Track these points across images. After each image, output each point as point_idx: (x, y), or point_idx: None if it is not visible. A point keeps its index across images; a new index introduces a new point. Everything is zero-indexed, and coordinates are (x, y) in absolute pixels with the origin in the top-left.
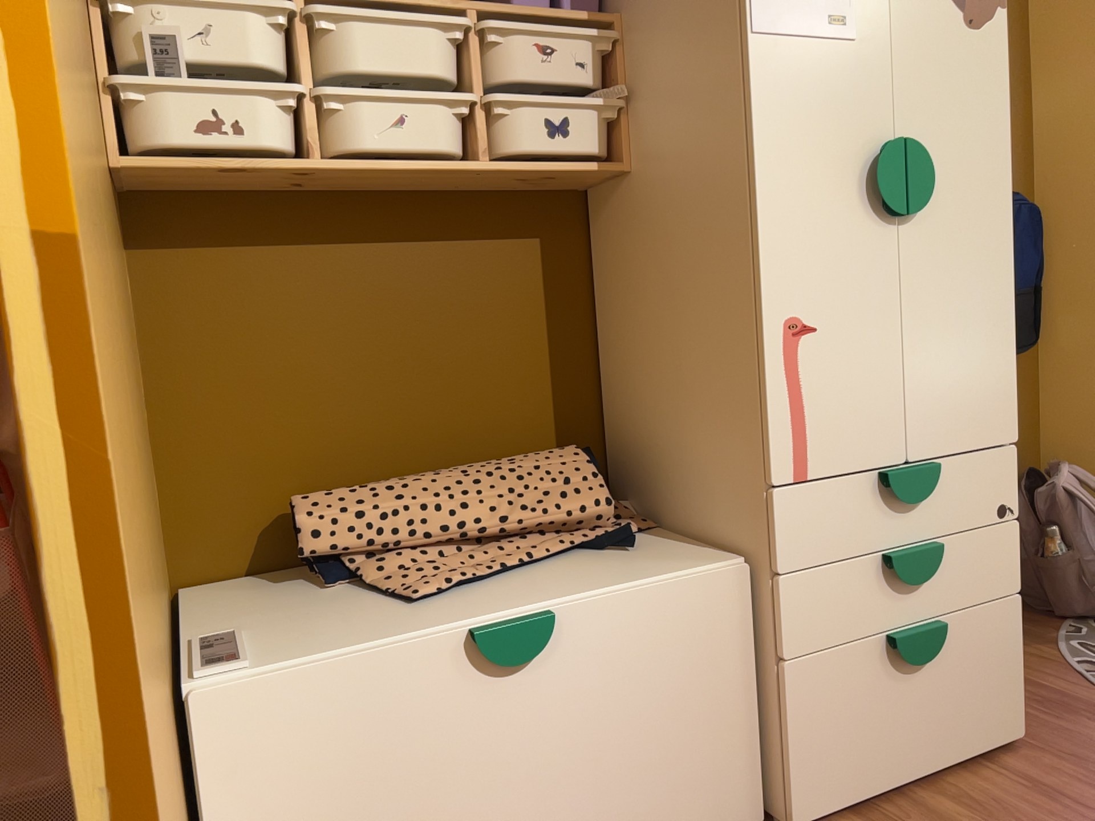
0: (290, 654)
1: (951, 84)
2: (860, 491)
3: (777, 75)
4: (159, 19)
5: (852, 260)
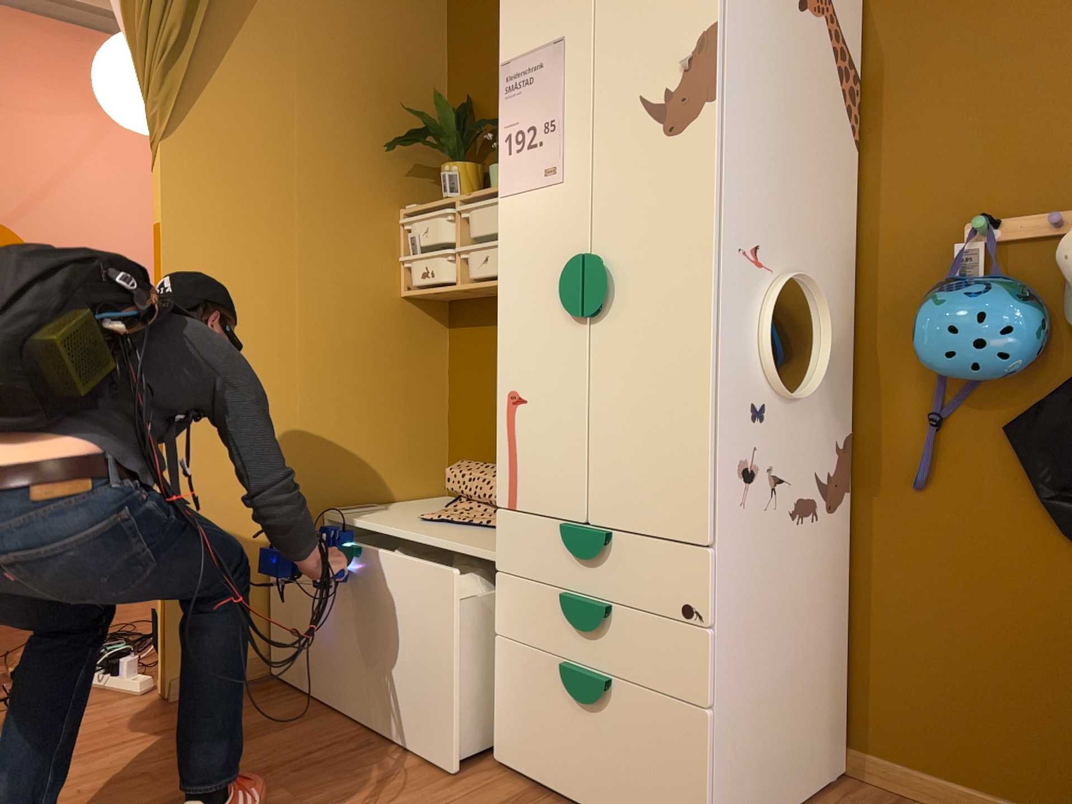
0: (354, 515)
1: (646, 194)
2: (551, 533)
3: (511, 221)
4: (414, 227)
5: (551, 351)
